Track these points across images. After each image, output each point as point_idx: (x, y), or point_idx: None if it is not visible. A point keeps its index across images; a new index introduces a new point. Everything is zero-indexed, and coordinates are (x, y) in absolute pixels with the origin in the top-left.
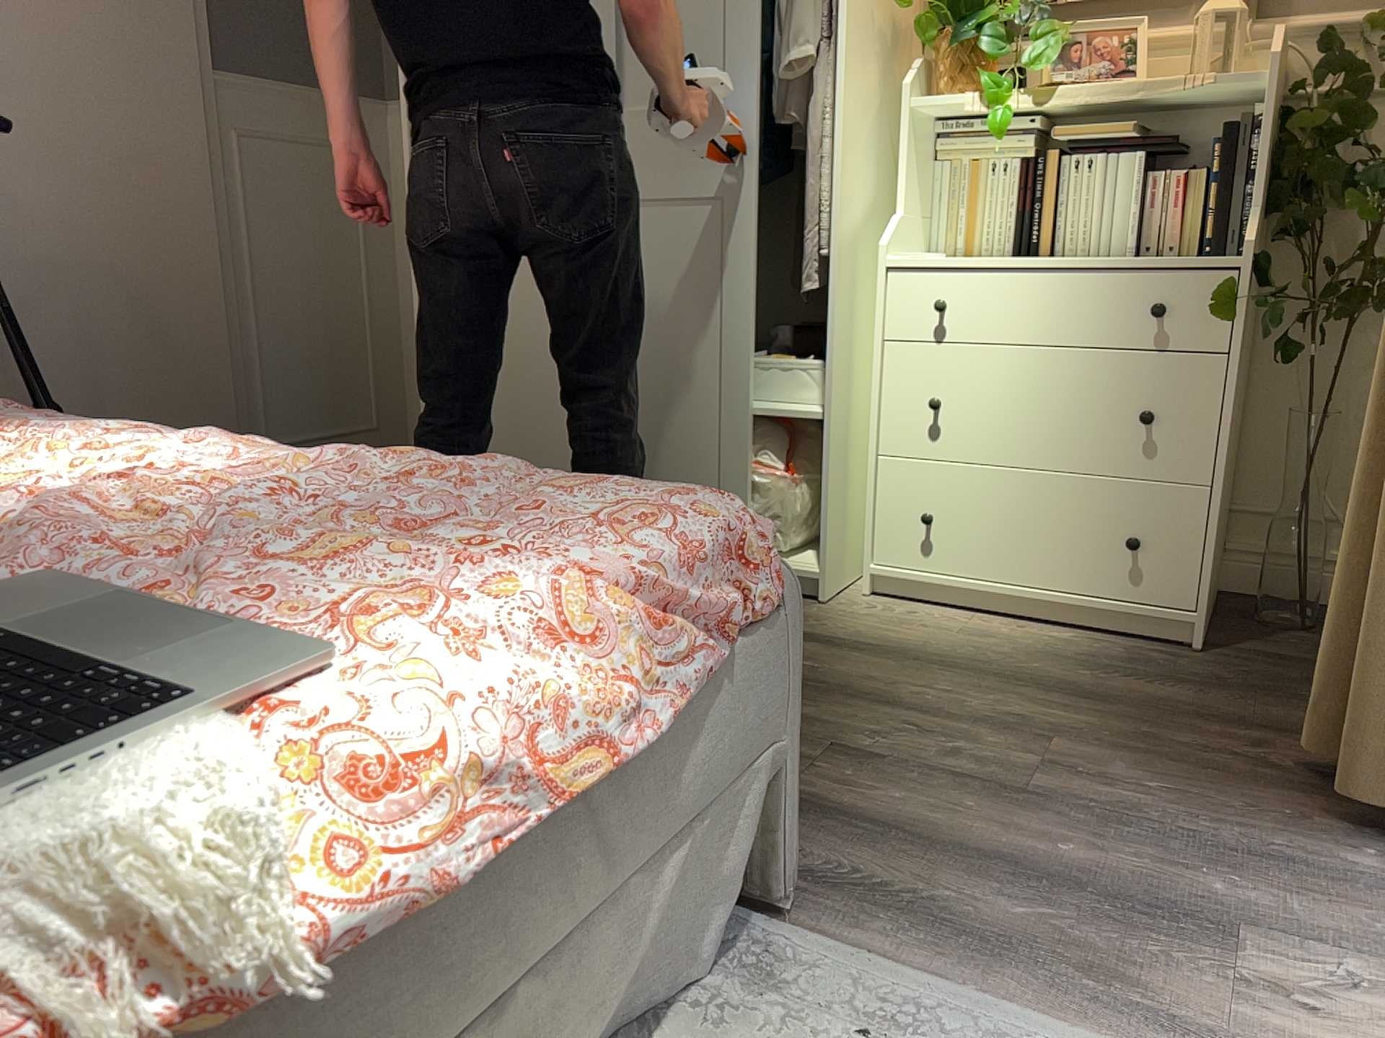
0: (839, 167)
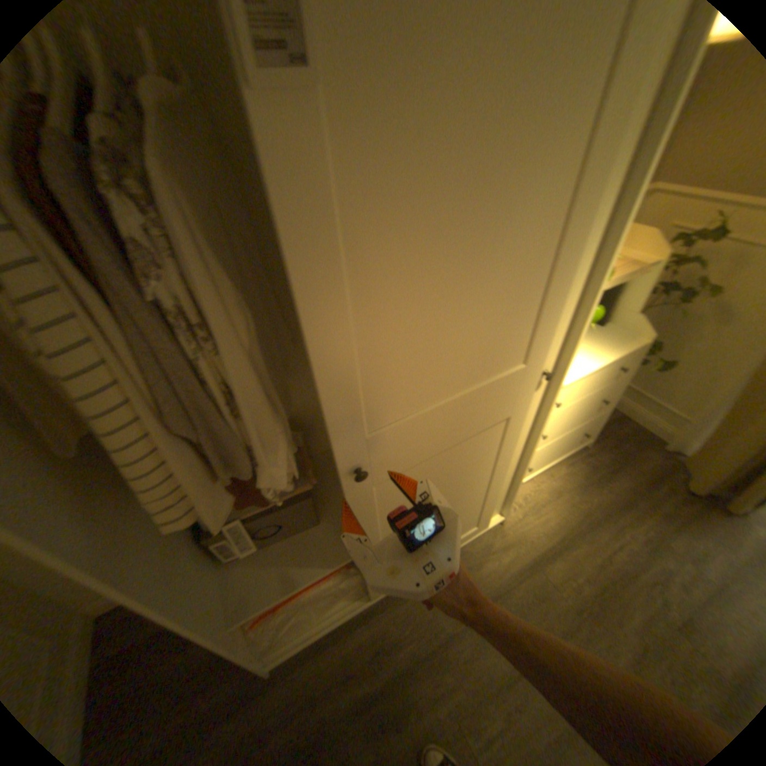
0: (561, 383)
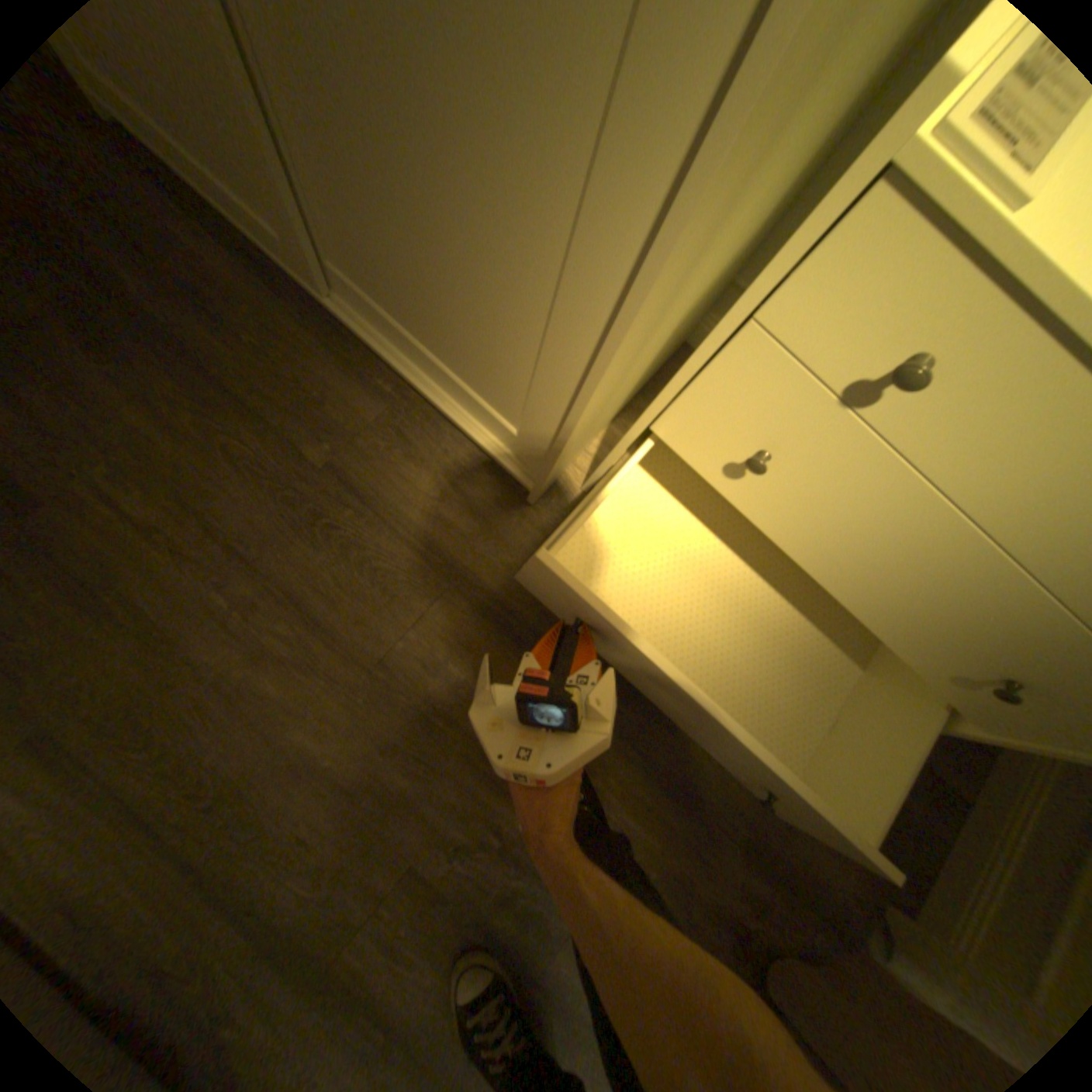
0: None
